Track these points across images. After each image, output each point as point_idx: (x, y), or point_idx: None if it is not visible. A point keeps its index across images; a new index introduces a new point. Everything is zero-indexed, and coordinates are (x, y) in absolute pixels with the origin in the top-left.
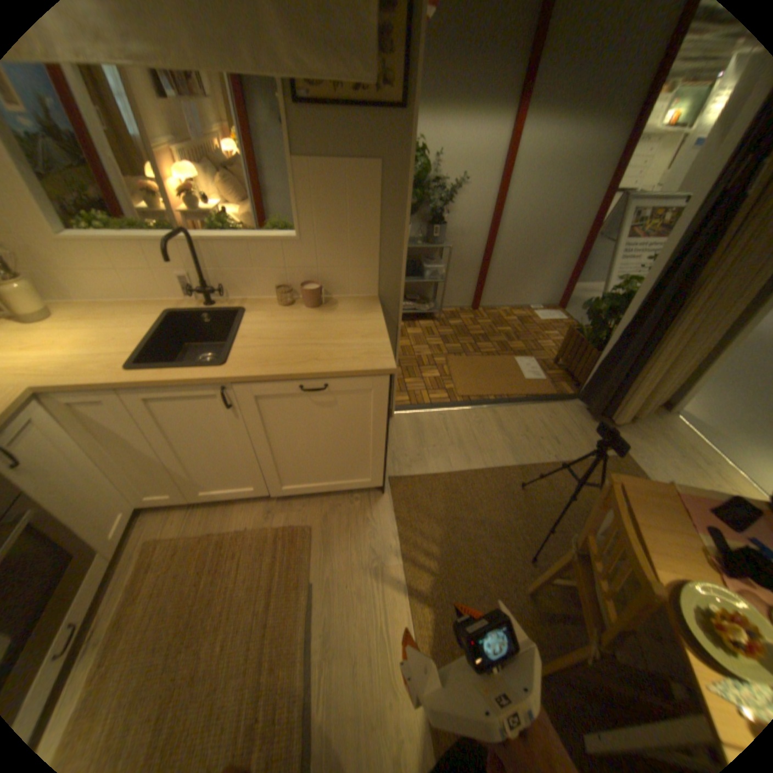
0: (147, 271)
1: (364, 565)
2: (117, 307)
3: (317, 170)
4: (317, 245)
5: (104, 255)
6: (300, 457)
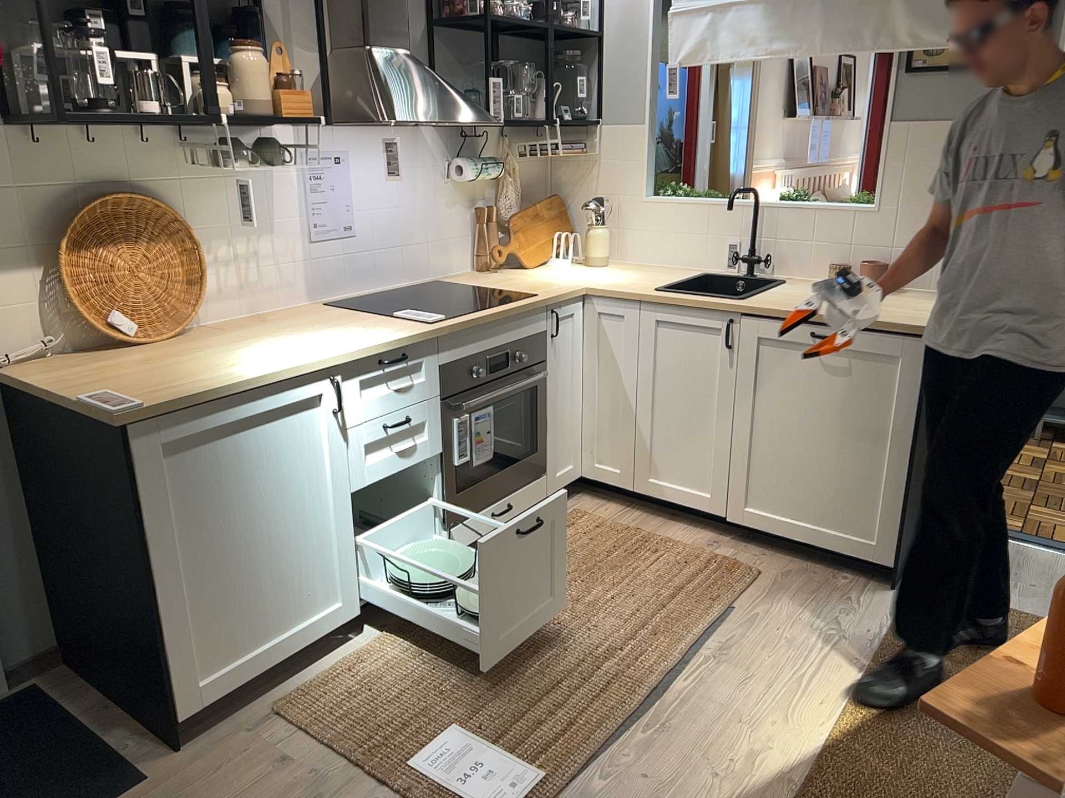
0: (703, 237)
1: (819, 627)
2: (661, 268)
3: (917, 132)
4: (898, 216)
5: (673, 217)
6: (785, 457)
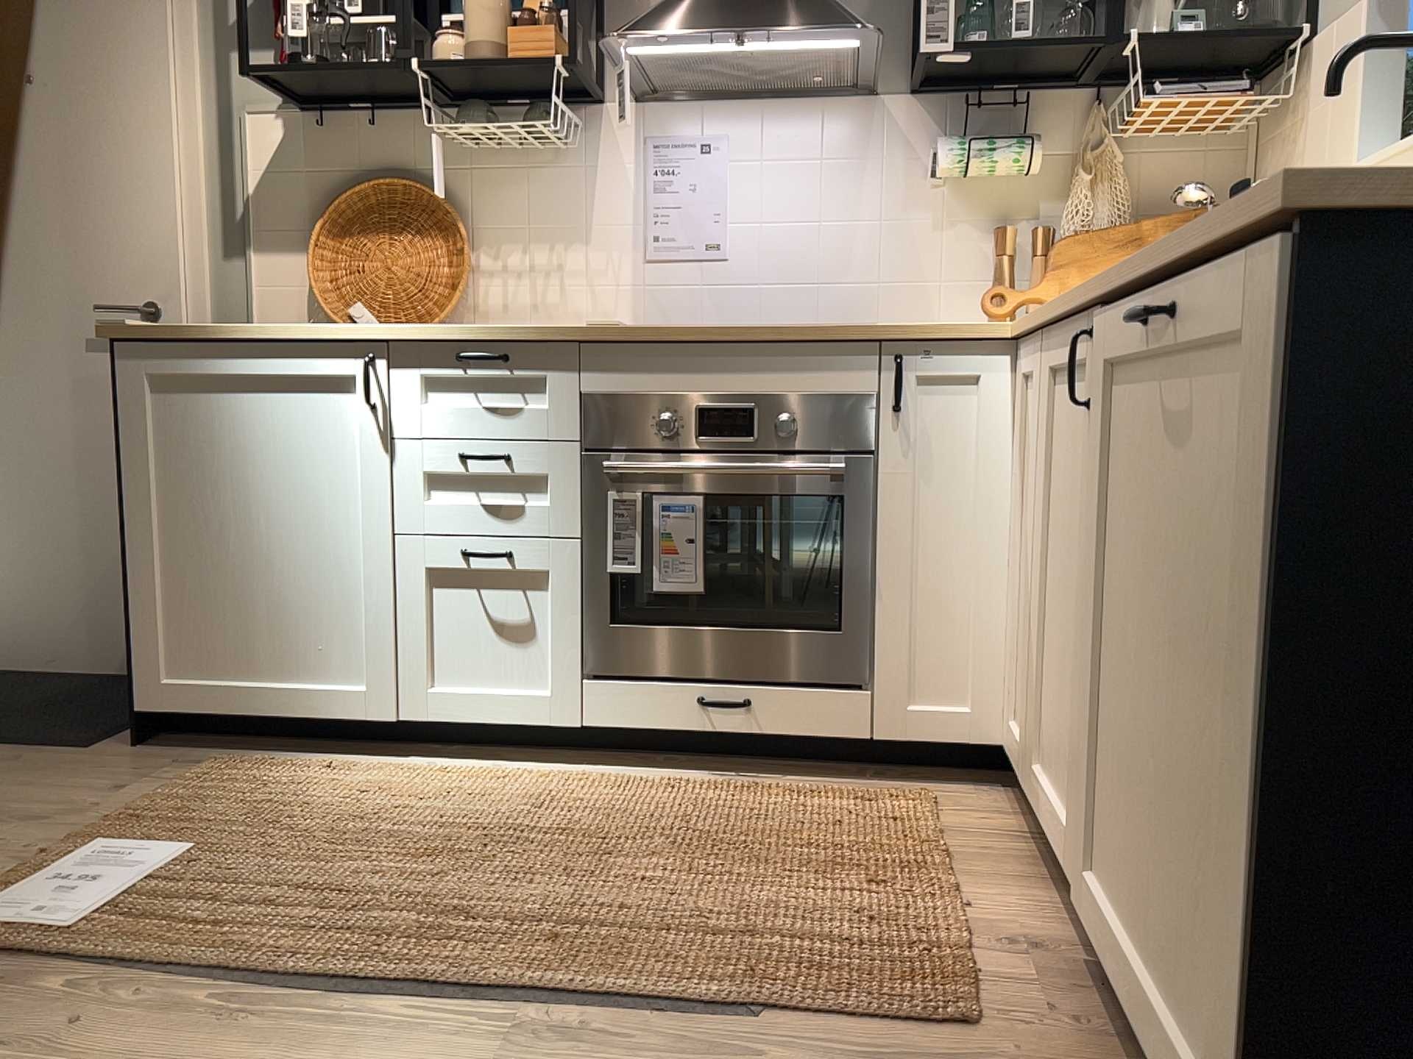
0: None
1: None
2: None
3: None
4: None
5: None
6: (1138, 733)
